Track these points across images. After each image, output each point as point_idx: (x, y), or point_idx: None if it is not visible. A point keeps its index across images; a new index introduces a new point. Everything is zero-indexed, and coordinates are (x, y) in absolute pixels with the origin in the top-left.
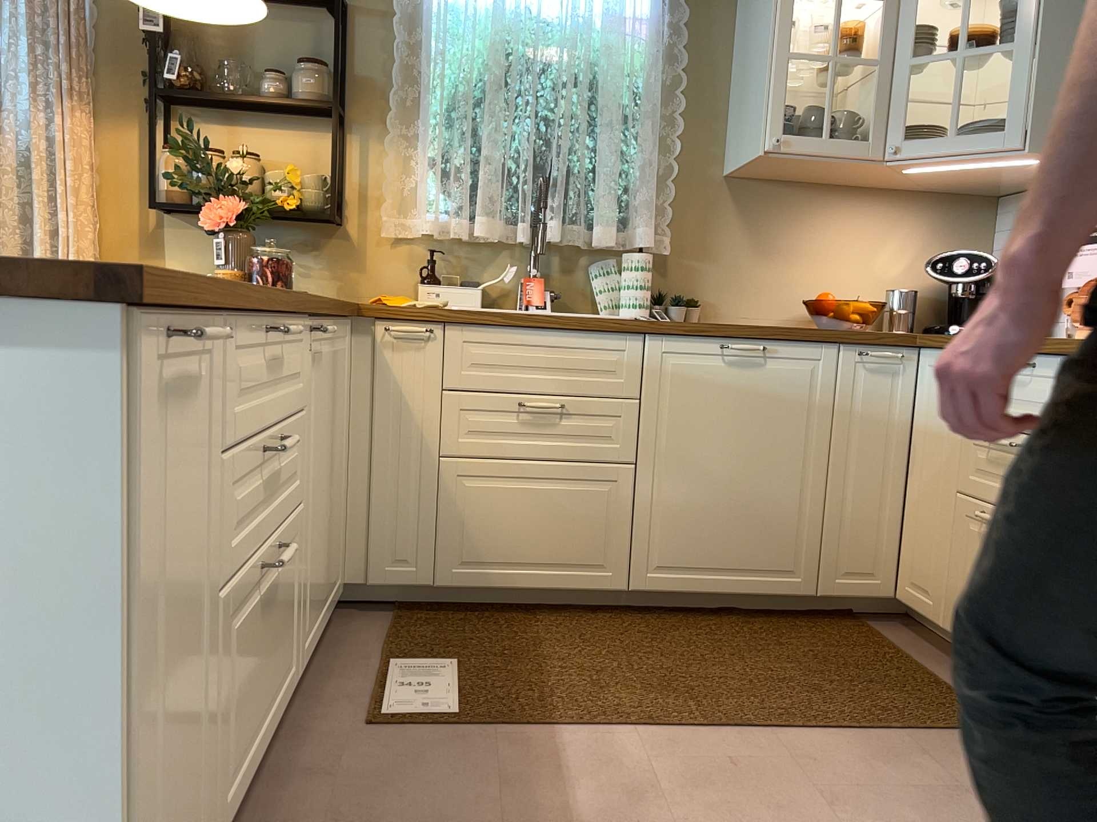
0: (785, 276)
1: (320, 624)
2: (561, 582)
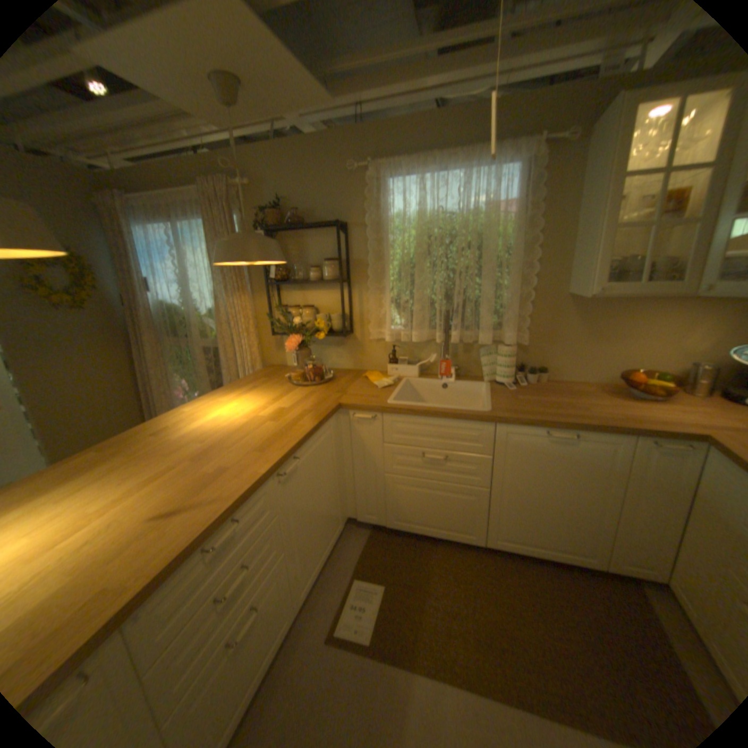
0: (609, 353)
1: (320, 565)
2: (448, 536)
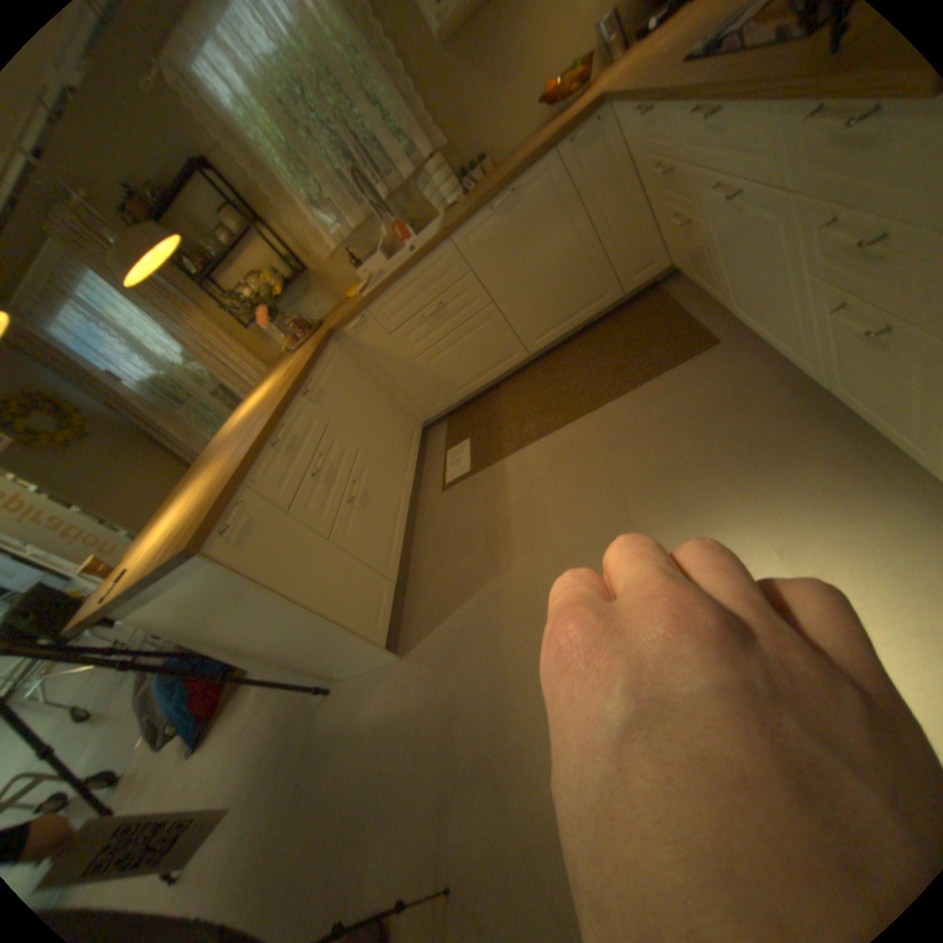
0: (524, 83)
1: (414, 457)
2: (499, 370)
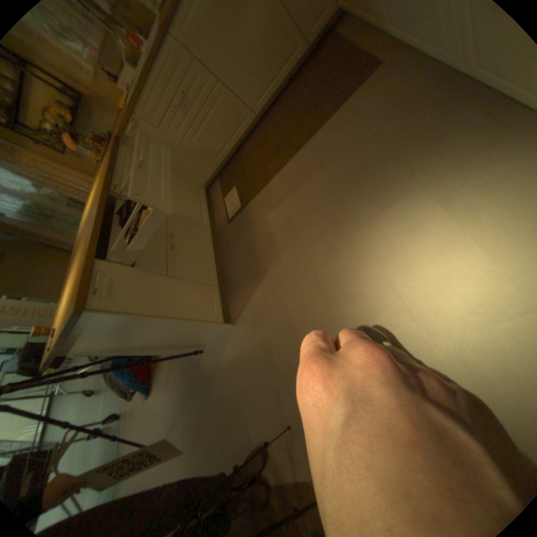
0: None
1: (206, 208)
2: (240, 133)
